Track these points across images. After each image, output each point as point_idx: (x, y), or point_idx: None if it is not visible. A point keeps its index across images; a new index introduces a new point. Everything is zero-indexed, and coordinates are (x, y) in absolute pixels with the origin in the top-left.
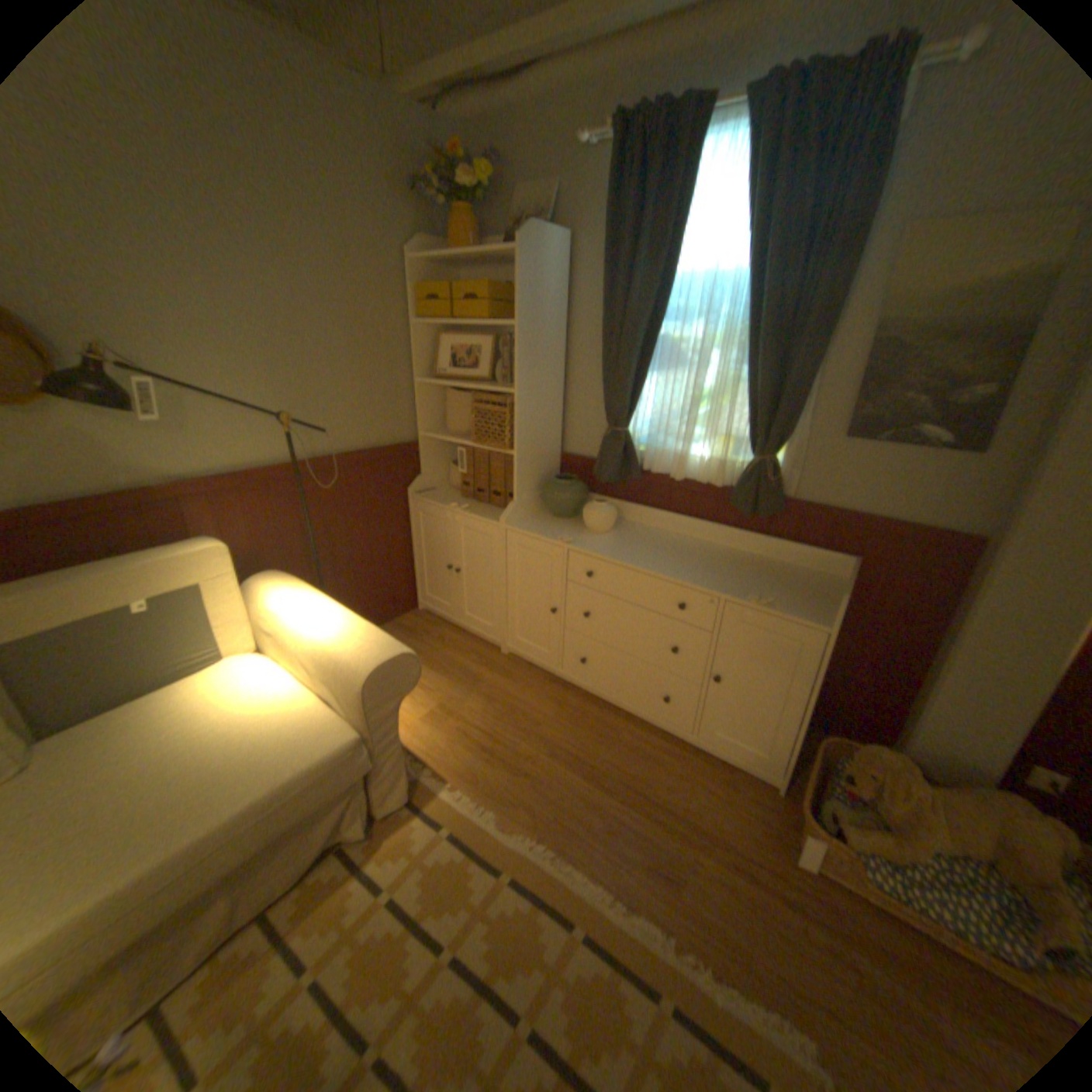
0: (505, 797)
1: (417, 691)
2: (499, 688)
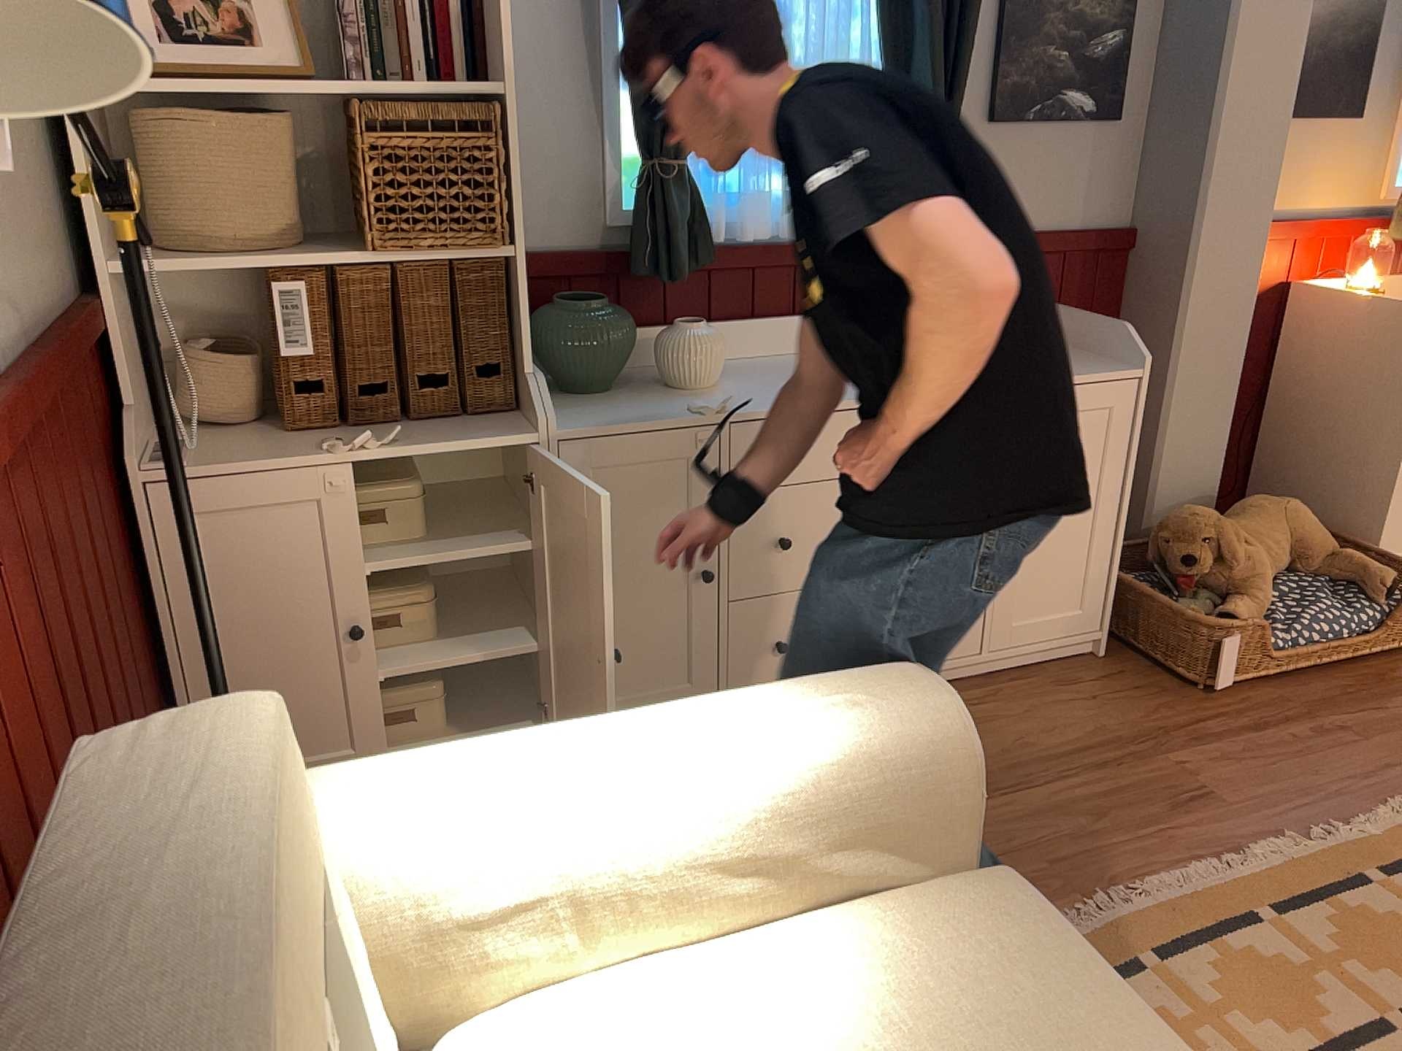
0: None
1: None
2: None
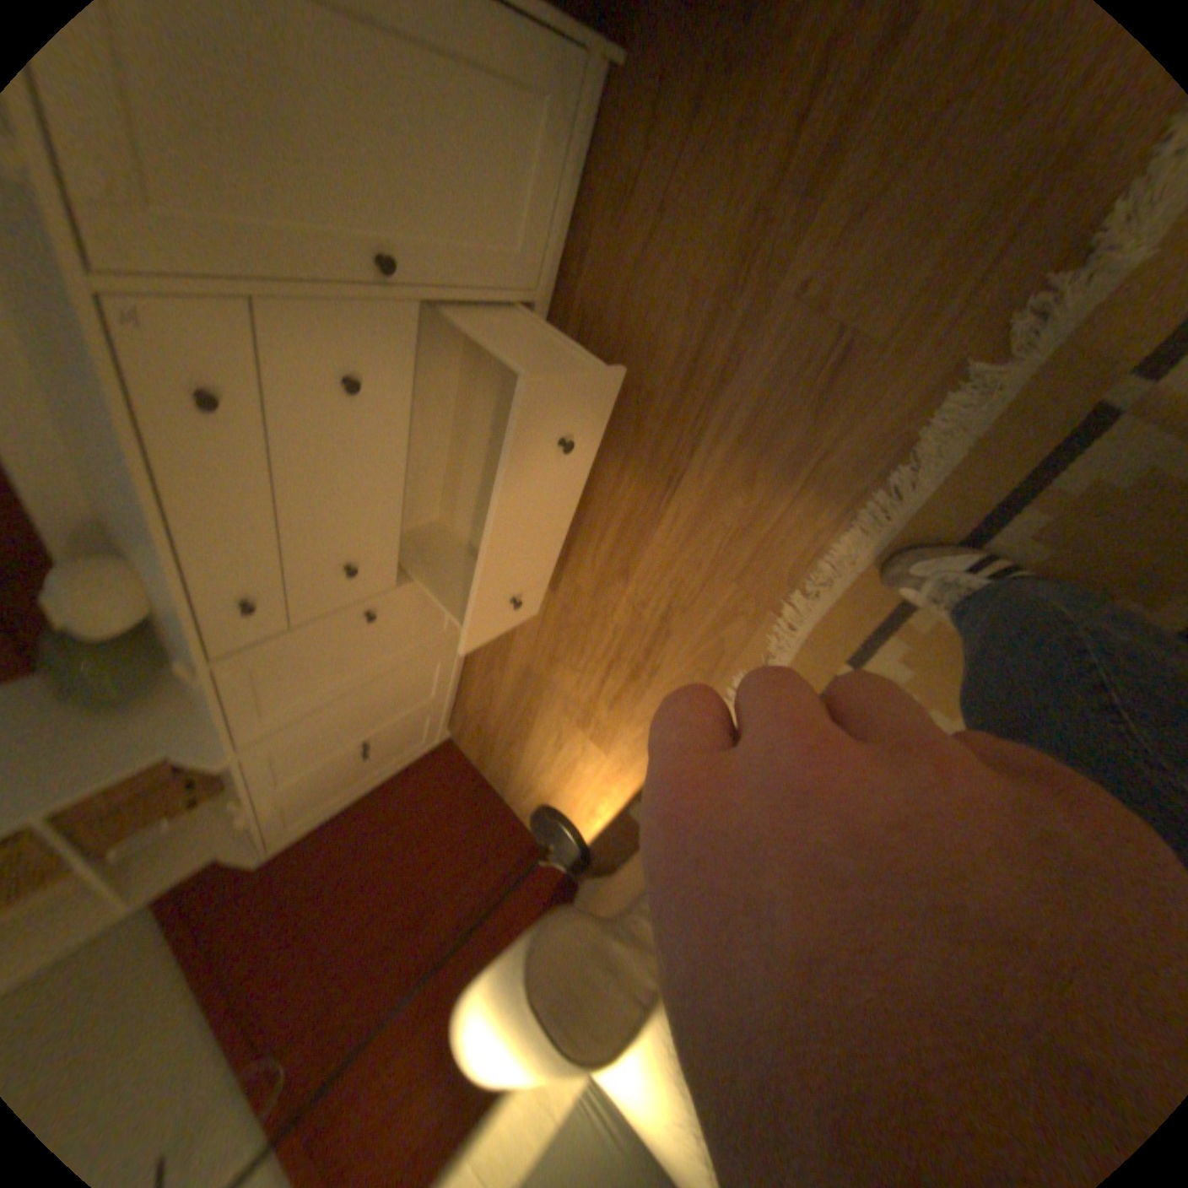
0: (701, 648)
1: (562, 747)
2: (528, 637)
